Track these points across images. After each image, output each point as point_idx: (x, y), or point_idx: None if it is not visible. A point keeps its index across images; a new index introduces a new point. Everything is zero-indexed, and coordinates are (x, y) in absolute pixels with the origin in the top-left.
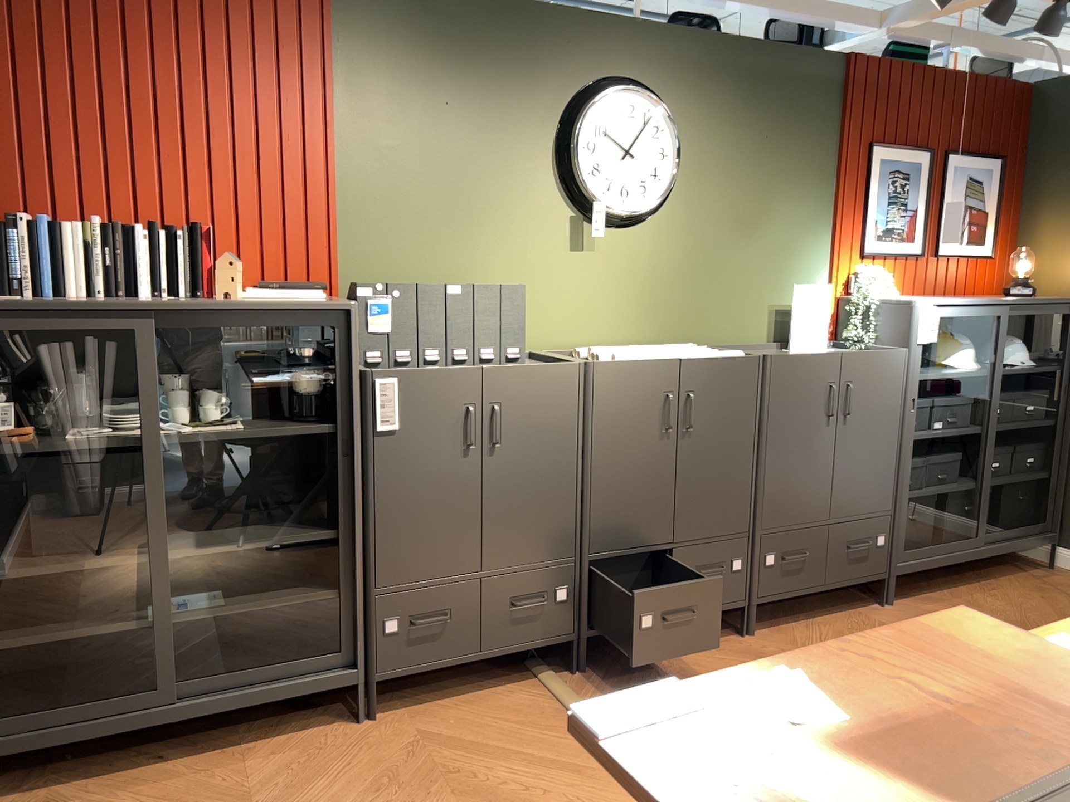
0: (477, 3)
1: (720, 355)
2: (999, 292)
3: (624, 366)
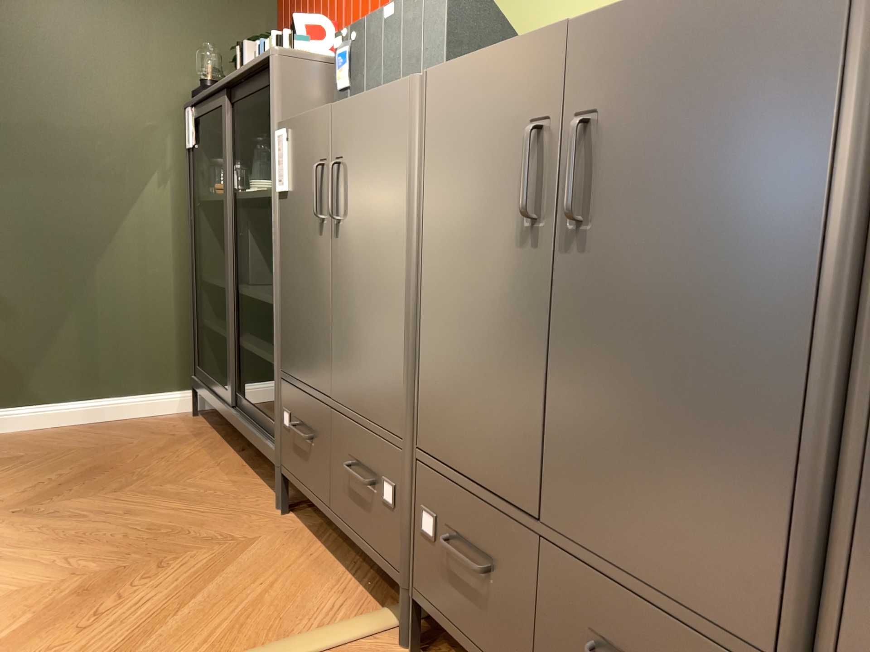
0: None
1: None
2: None
3: (465, 70)
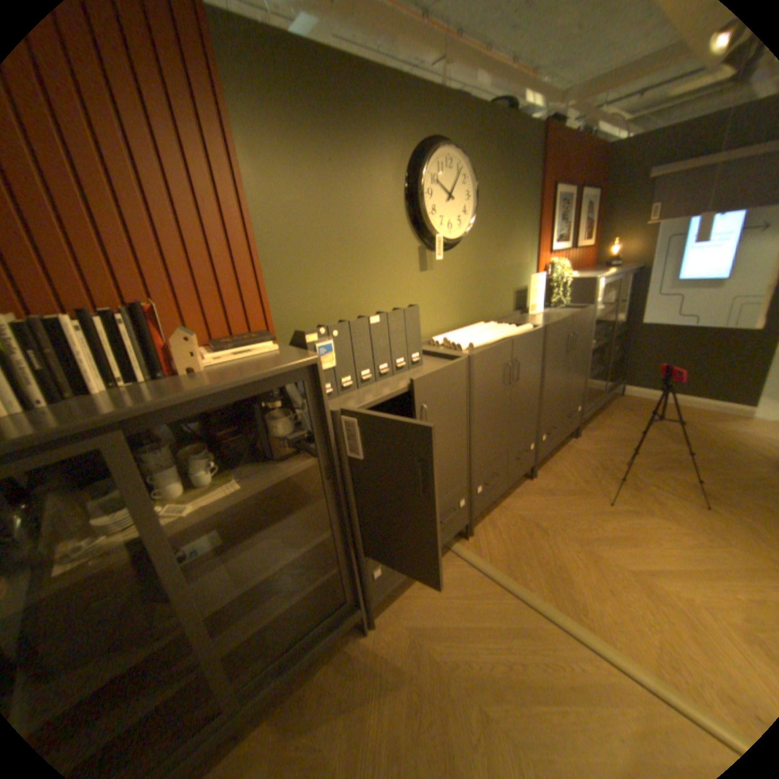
0: (338, 59)
1: (522, 330)
2: (595, 263)
3: (488, 352)
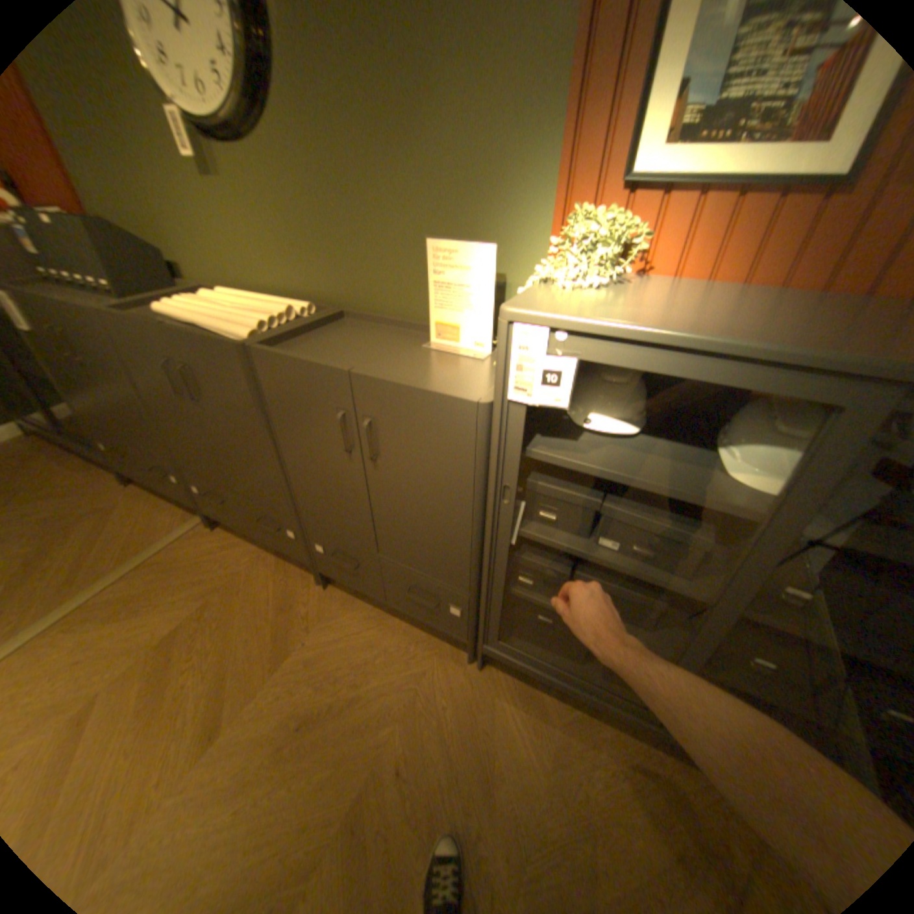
0: None
1: (226, 330)
2: None
3: (121, 320)
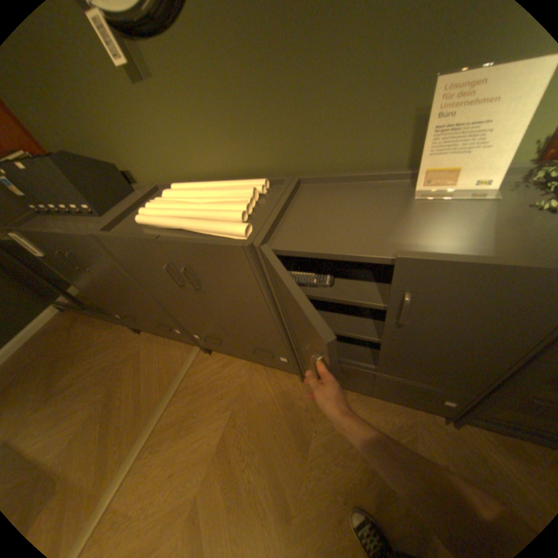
0: None
1: (217, 230)
2: None
3: (116, 240)
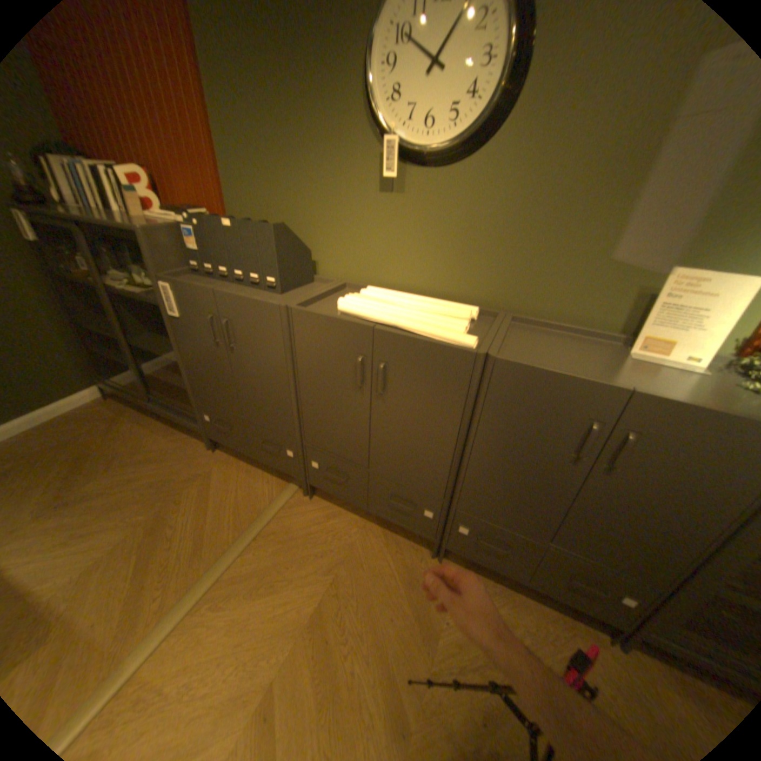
0: None
1: (442, 334)
2: None
3: (318, 318)
